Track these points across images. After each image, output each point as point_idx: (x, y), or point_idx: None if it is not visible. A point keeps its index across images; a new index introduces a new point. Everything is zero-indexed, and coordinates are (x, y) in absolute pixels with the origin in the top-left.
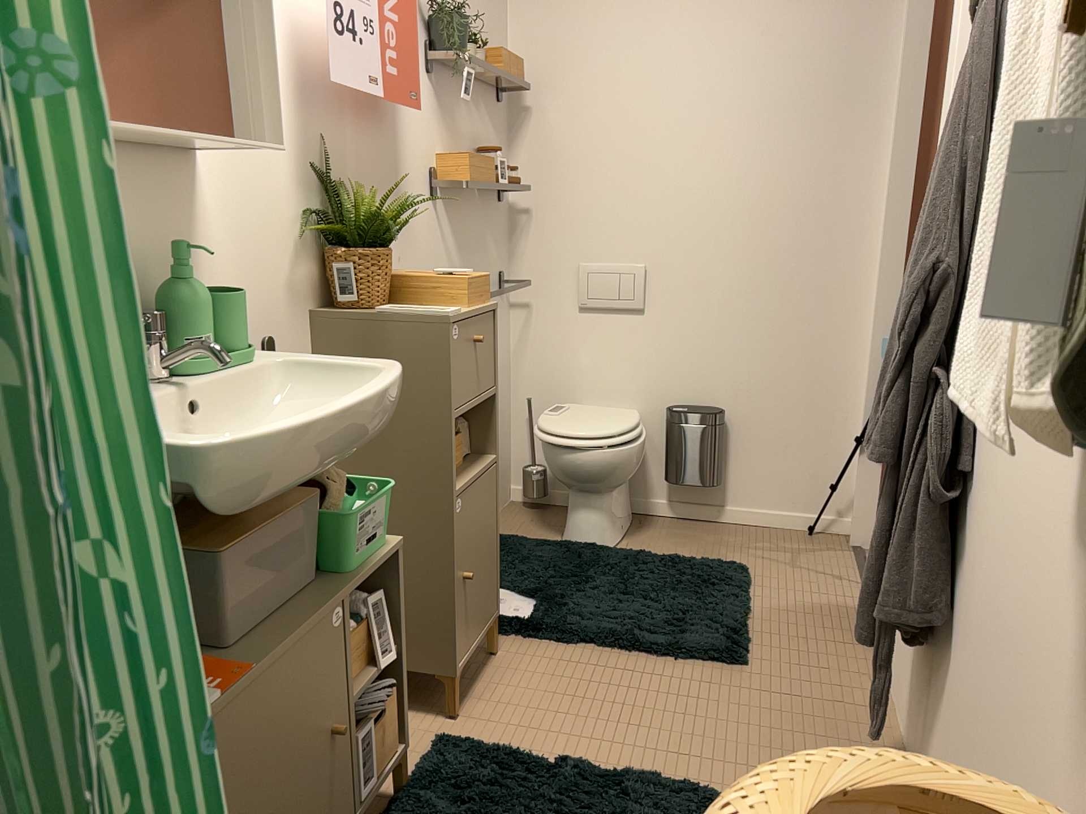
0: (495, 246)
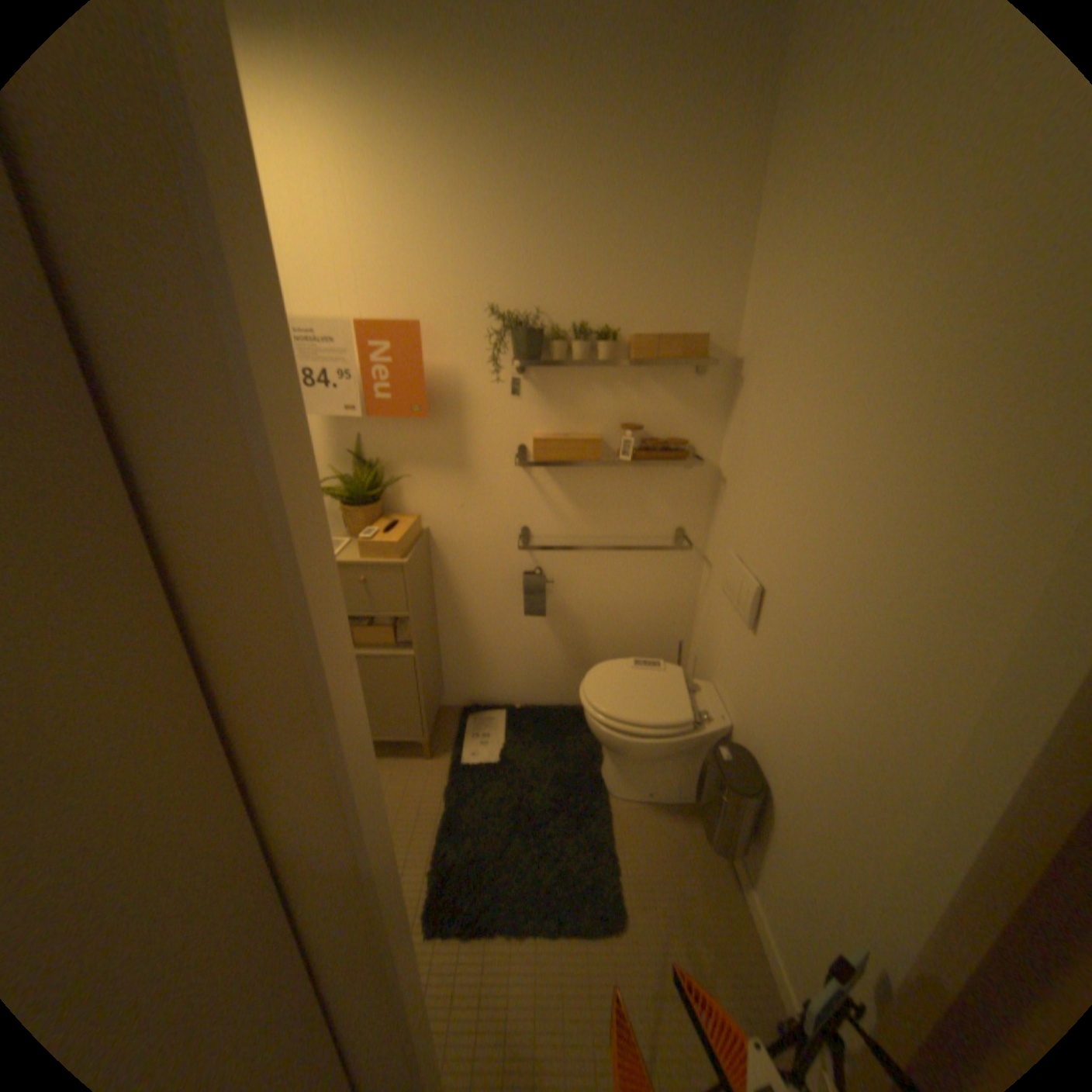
0: (664, 502)
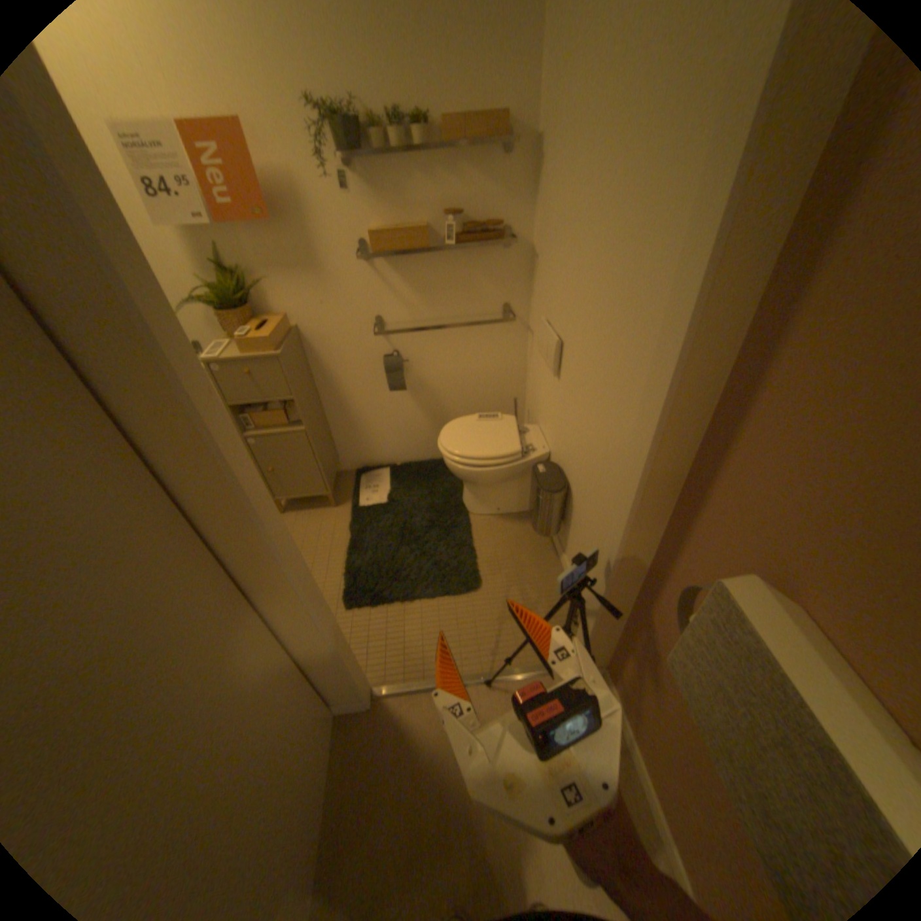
0: (490, 282)
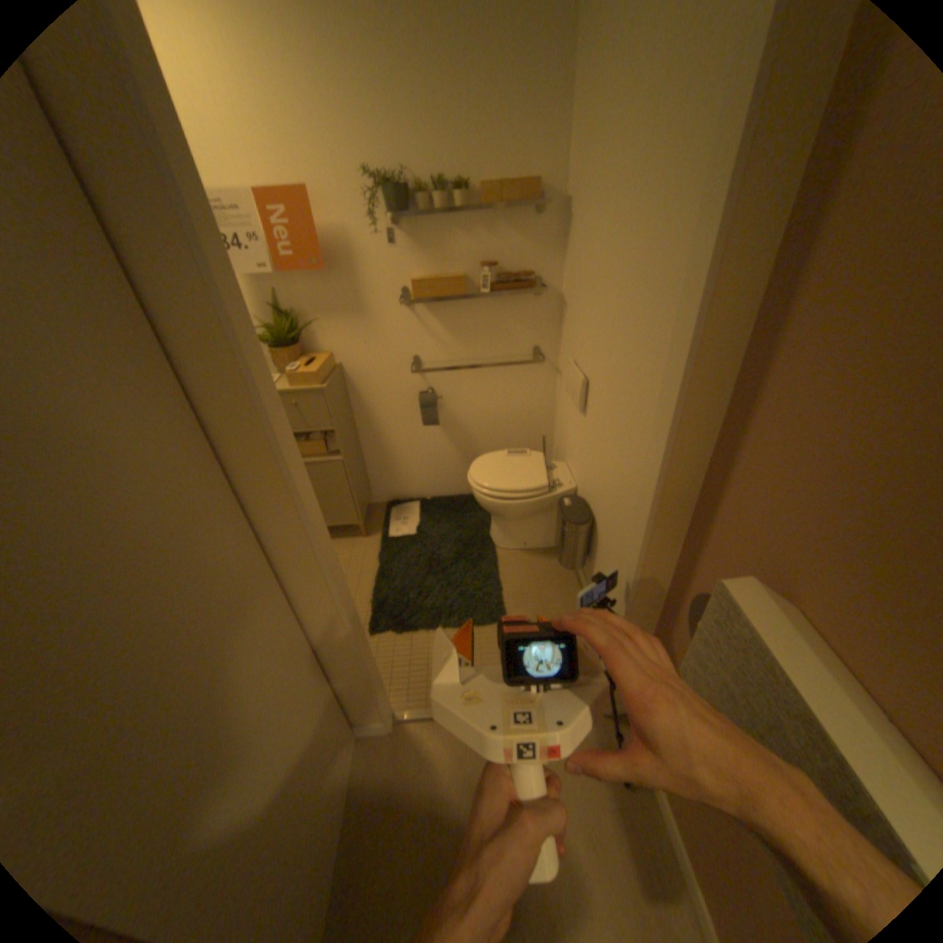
0: (522, 327)
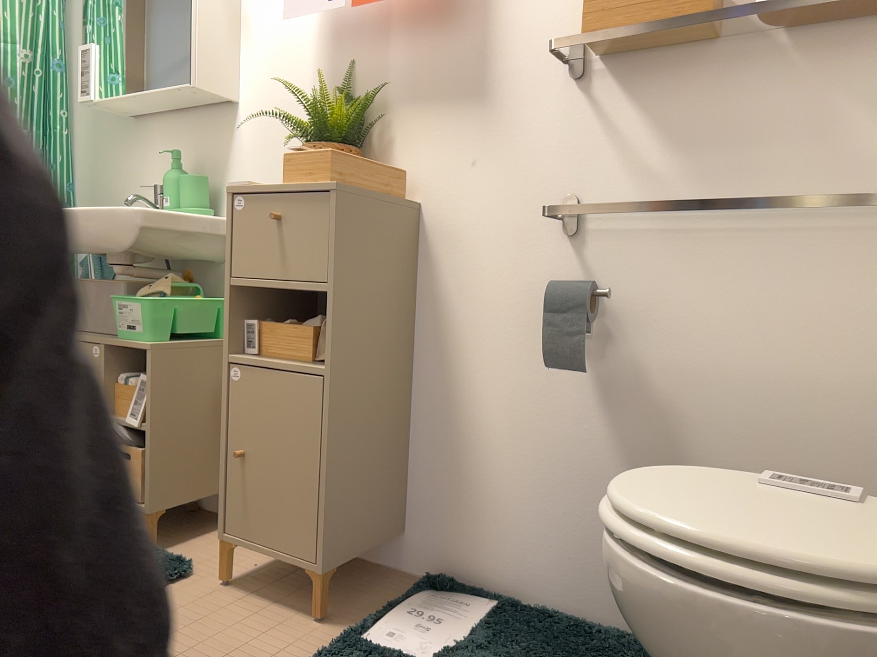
0: None
